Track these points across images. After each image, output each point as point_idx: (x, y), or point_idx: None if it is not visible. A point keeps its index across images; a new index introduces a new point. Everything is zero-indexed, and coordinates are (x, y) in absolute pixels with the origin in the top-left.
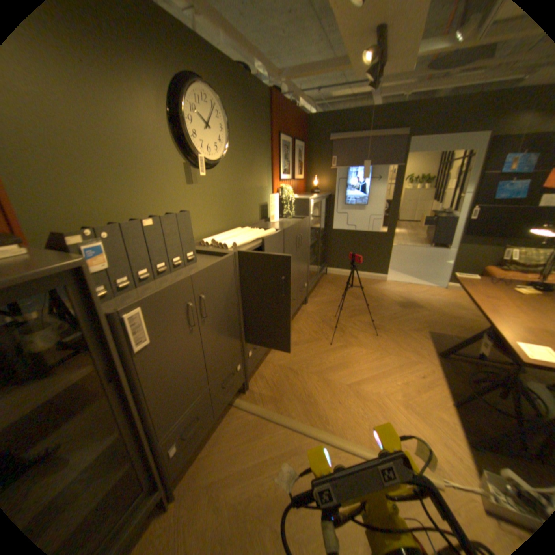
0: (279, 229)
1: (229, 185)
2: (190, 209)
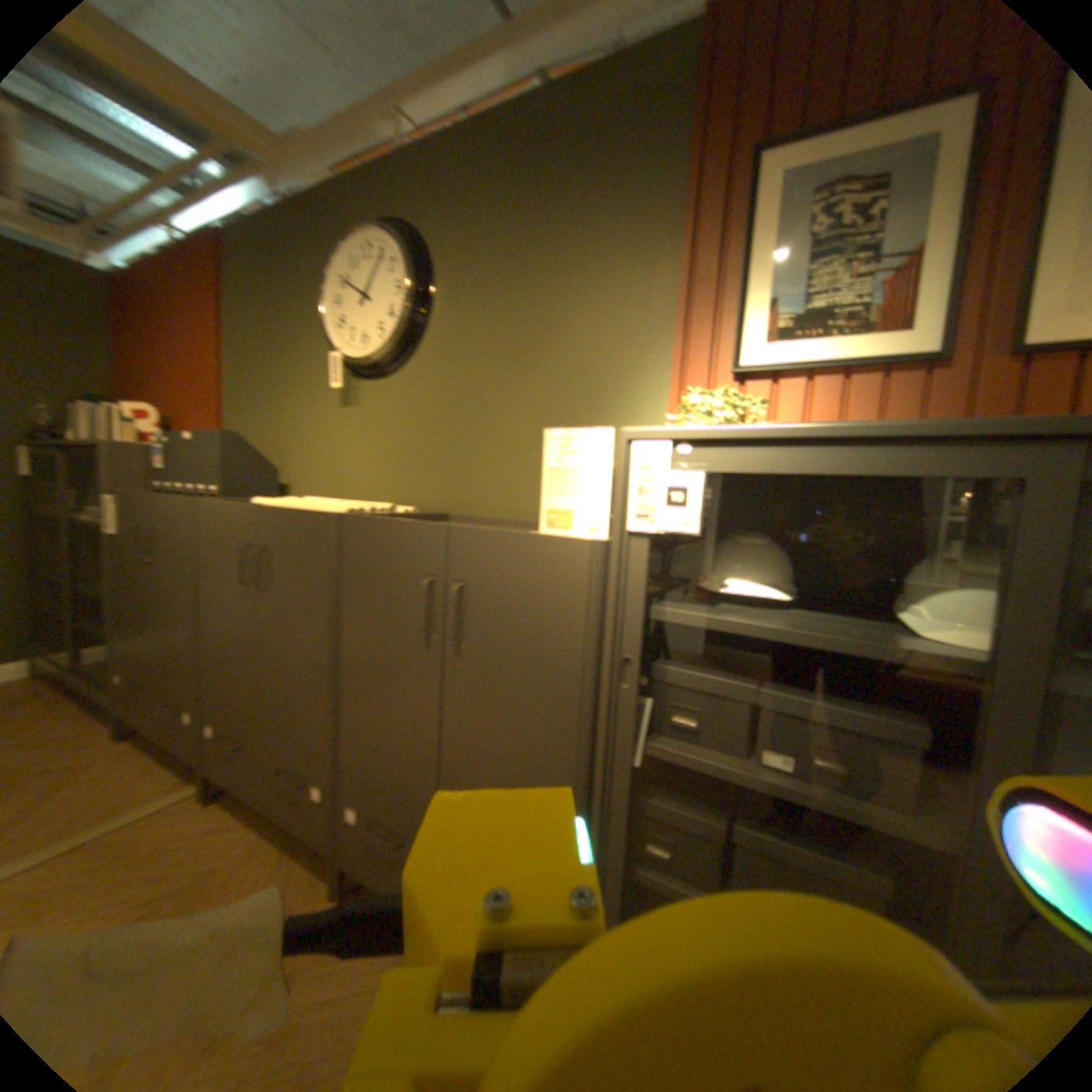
0: (359, 512)
1: (429, 405)
2: (337, 446)
